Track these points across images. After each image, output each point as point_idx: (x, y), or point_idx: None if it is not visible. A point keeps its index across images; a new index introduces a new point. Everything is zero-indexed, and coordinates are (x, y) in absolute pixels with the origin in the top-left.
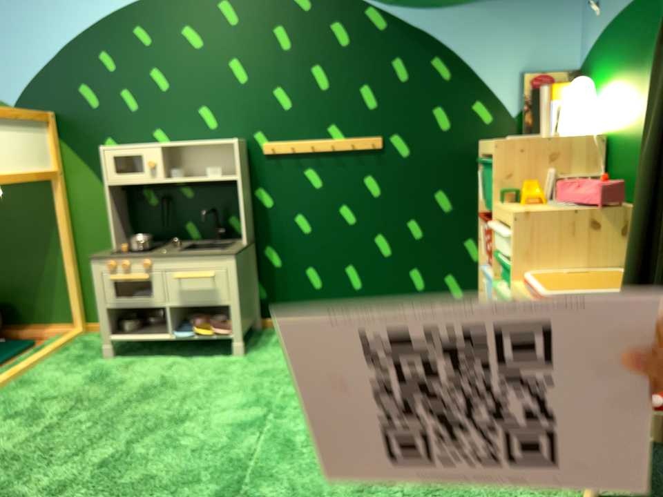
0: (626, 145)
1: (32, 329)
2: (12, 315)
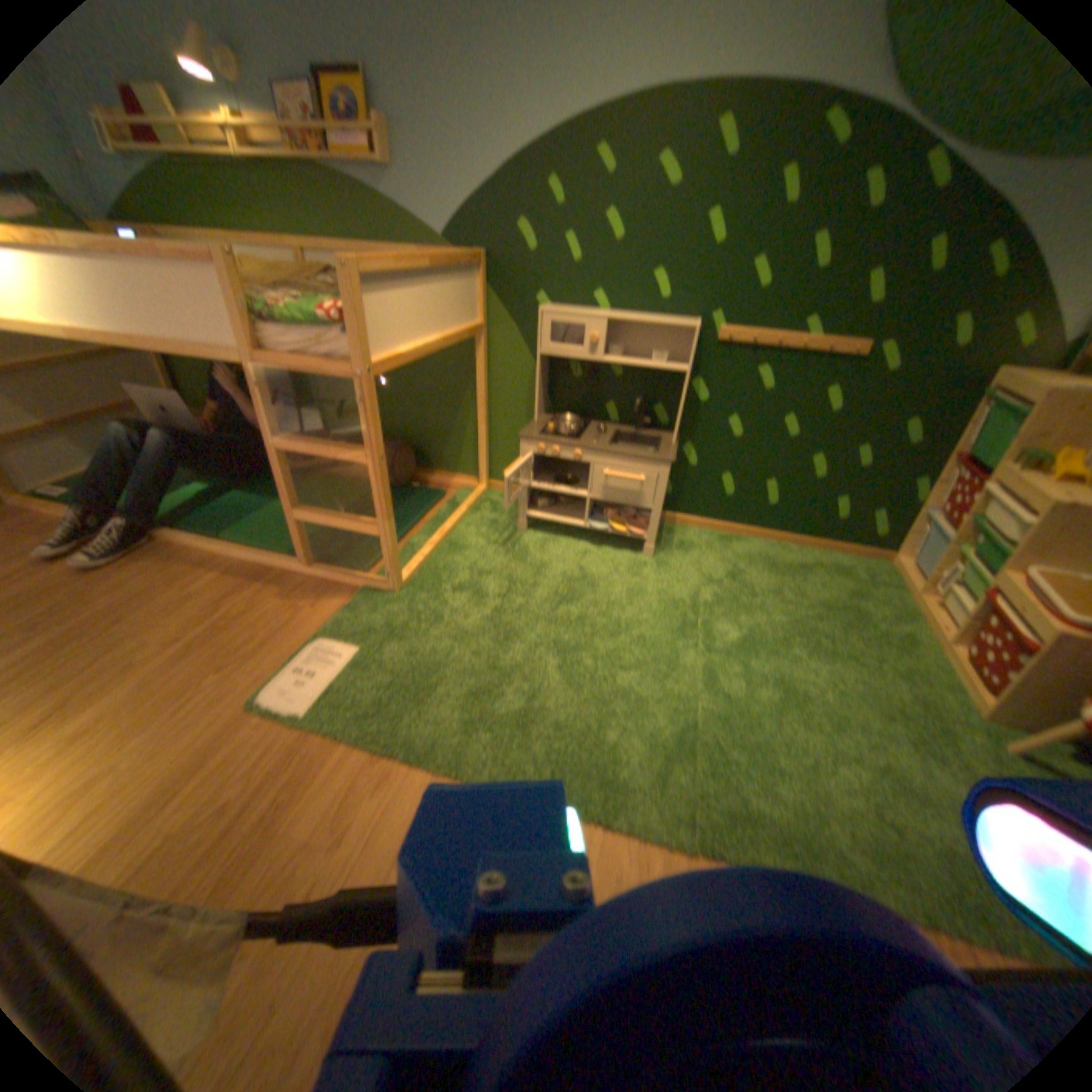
0: None
1: (442, 475)
2: (425, 459)
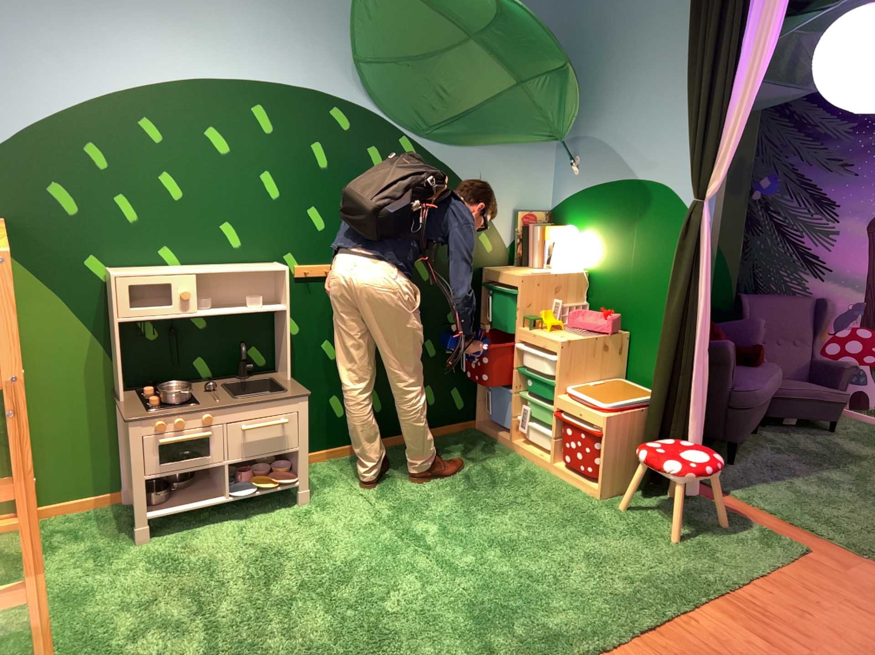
0: (610, 287)
1: None
2: None
